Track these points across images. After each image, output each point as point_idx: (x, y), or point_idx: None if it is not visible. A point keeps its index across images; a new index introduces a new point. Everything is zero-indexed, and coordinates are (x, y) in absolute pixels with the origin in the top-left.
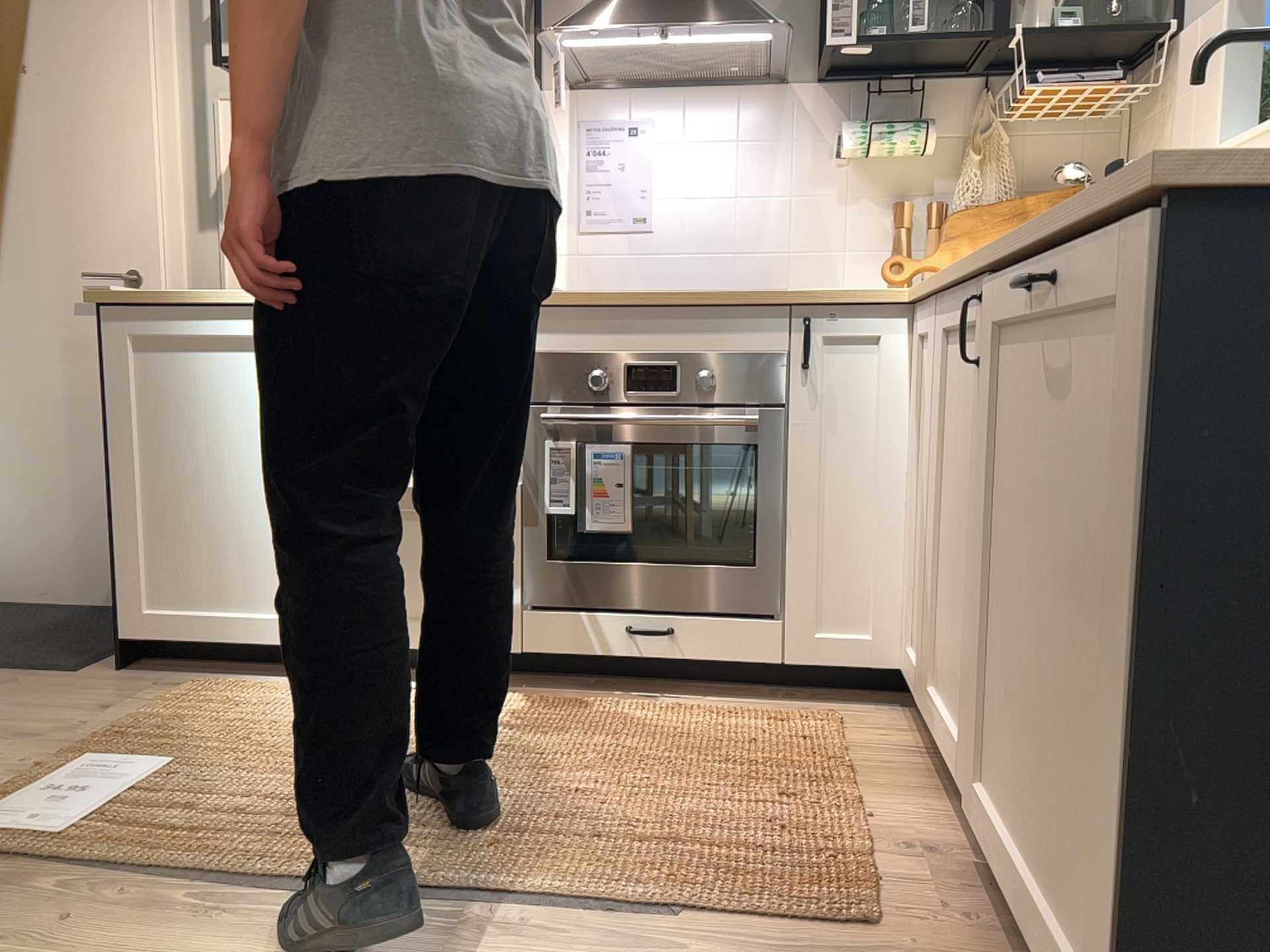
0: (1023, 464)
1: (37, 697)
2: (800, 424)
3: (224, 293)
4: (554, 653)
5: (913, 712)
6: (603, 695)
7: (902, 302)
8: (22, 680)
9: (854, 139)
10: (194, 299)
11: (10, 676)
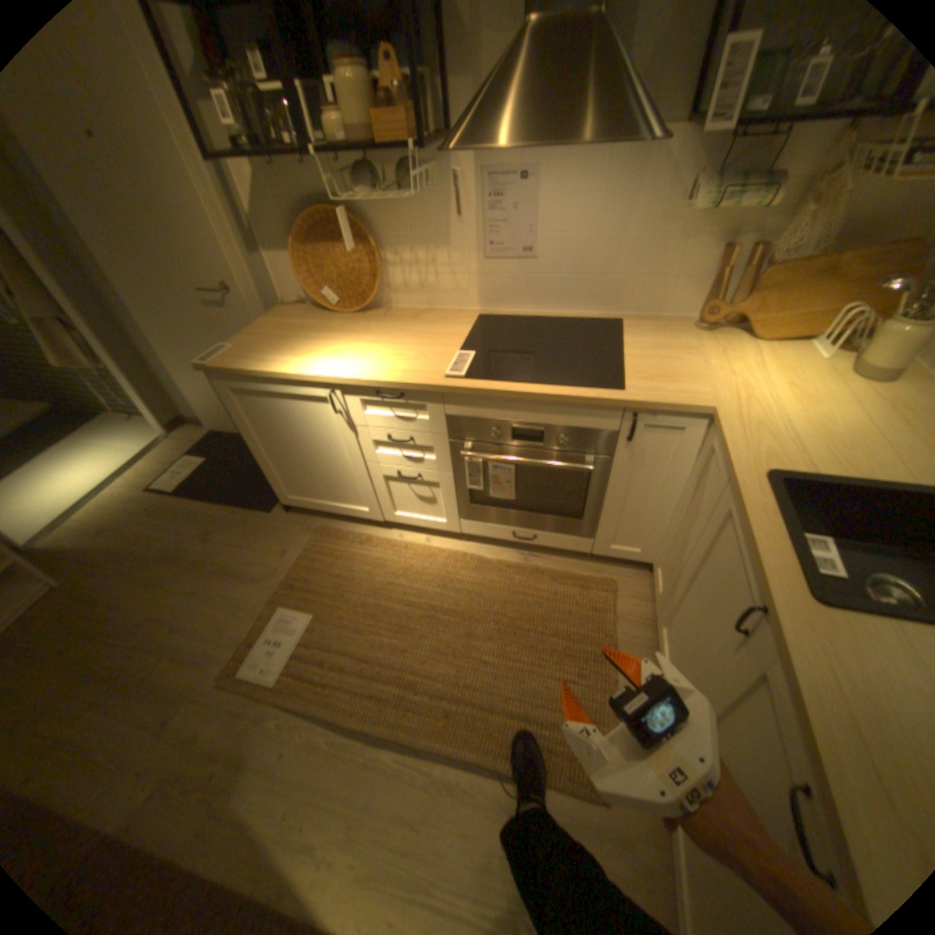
0: (745, 749)
1: (256, 536)
2: (617, 464)
3: (268, 370)
4: (476, 533)
5: (653, 576)
6: (500, 548)
7: (706, 412)
8: (249, 518)
9: (709, 187)
10: (253, 373)
11: (244, 514)
